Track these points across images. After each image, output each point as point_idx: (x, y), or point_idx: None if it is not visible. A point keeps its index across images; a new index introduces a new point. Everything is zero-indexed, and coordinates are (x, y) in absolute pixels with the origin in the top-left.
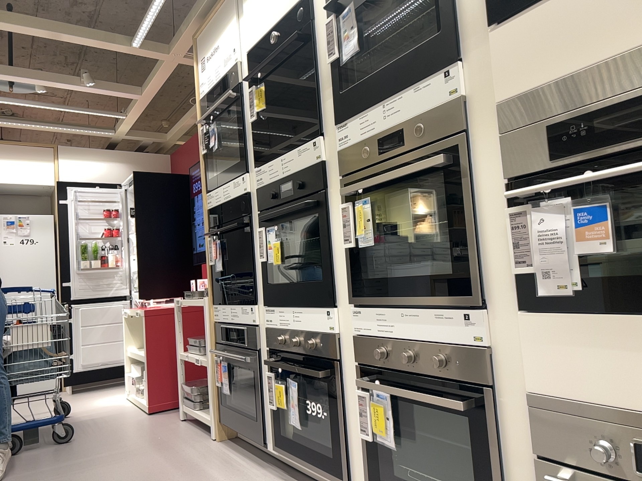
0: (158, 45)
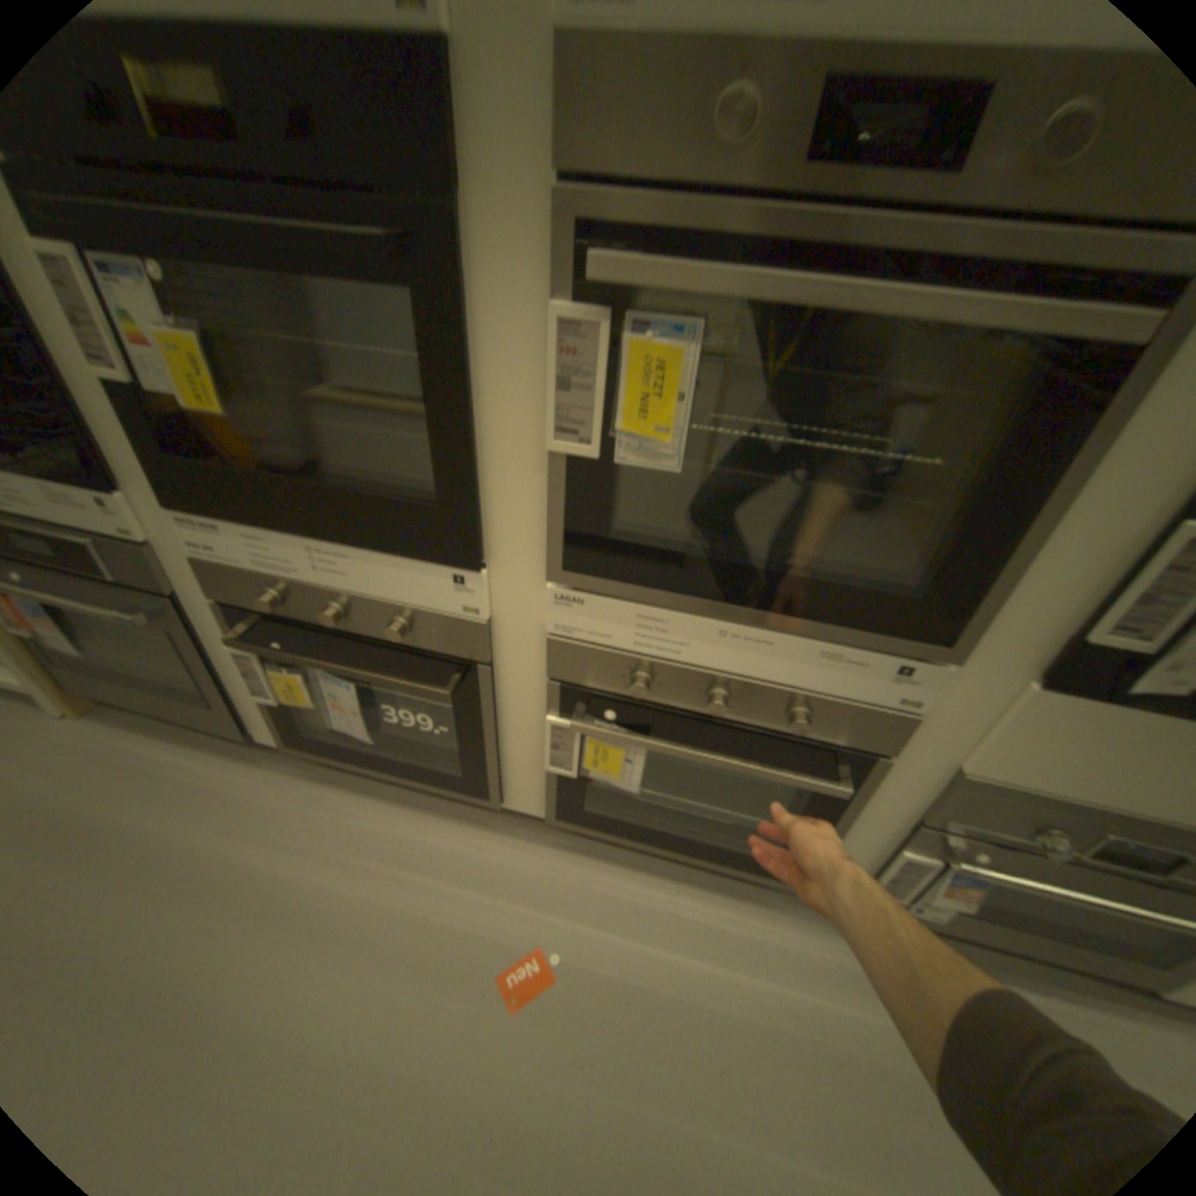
0: None
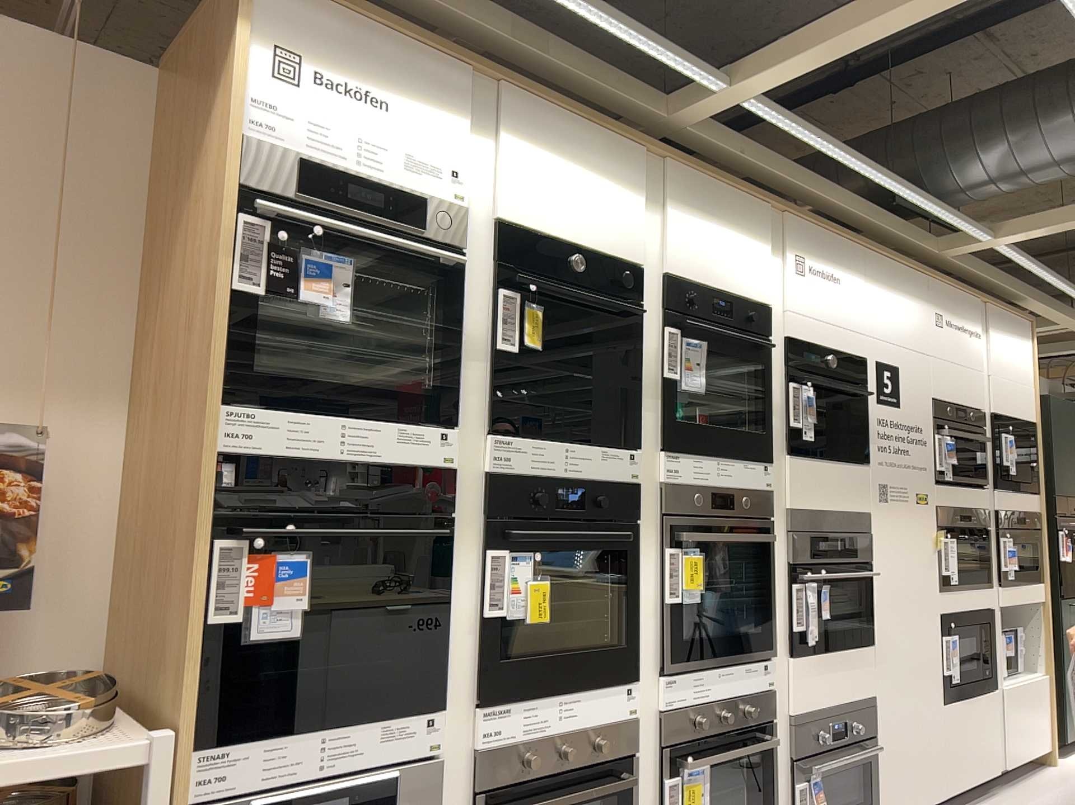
0: None
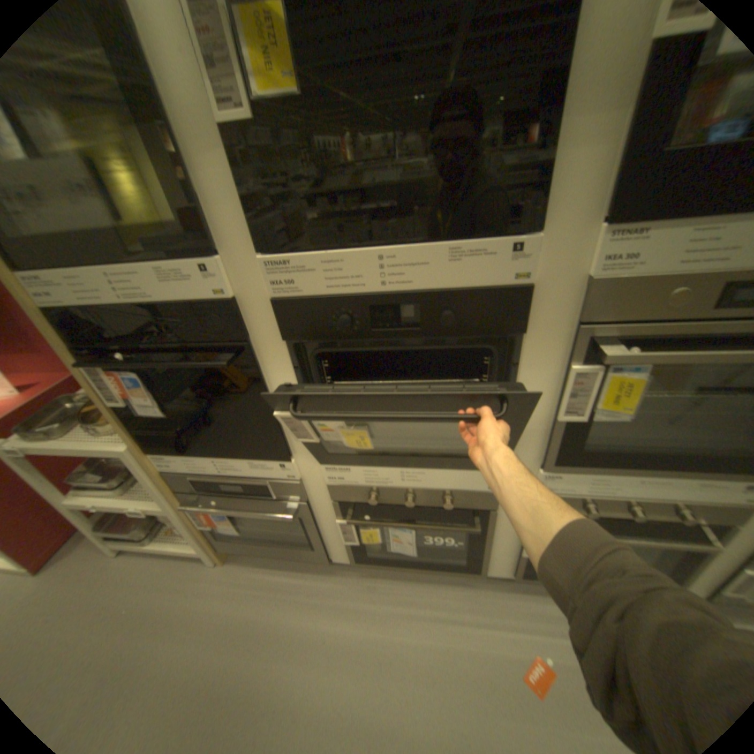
0: None
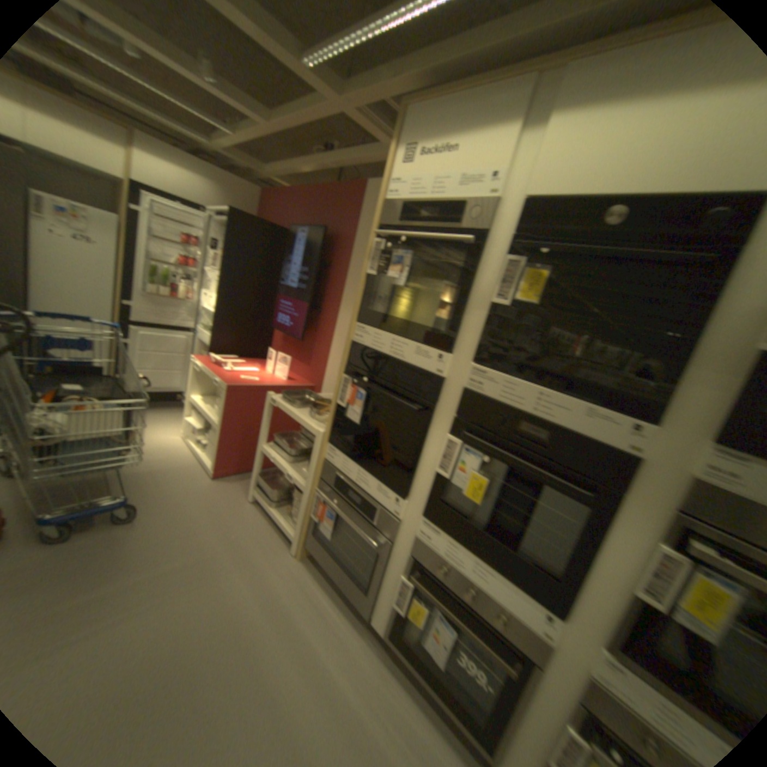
0: (330, 74)
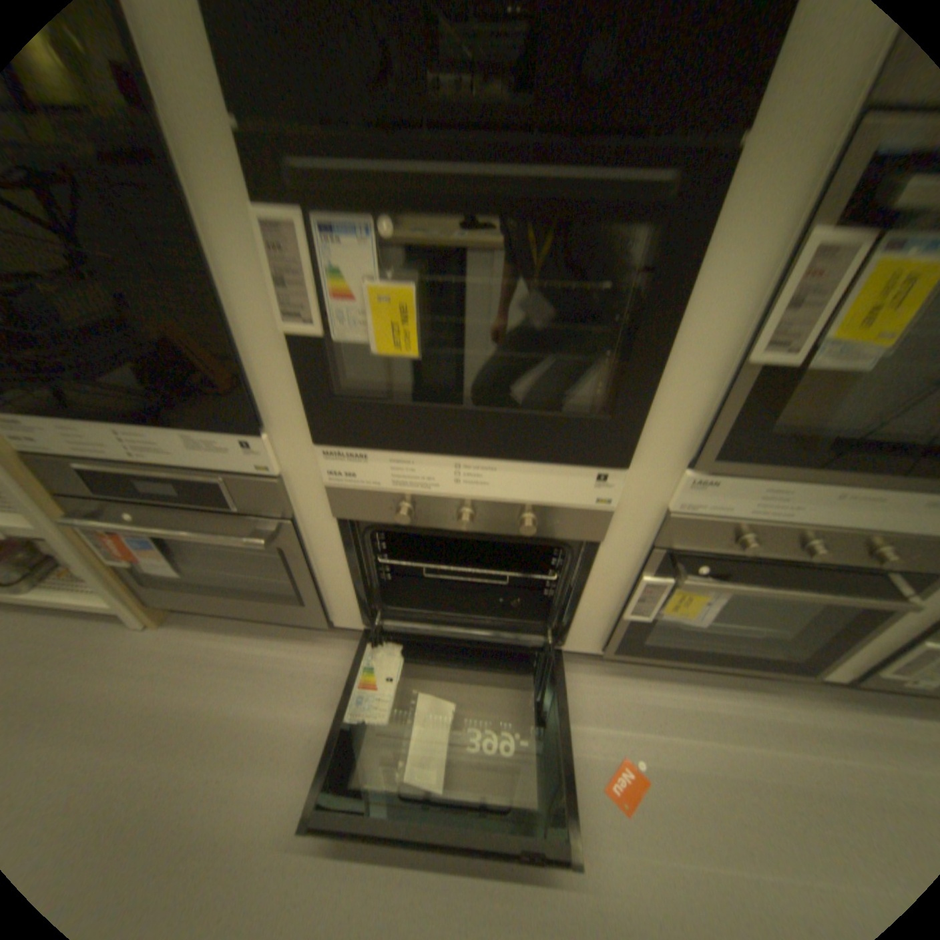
0: None
